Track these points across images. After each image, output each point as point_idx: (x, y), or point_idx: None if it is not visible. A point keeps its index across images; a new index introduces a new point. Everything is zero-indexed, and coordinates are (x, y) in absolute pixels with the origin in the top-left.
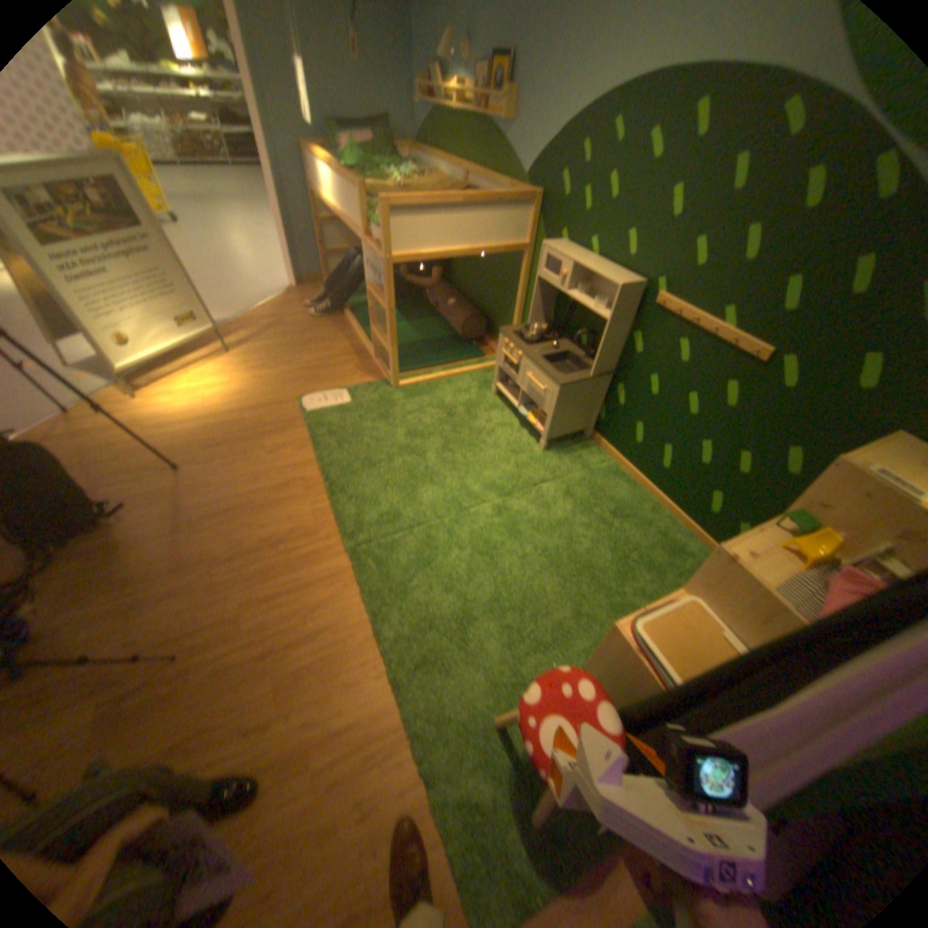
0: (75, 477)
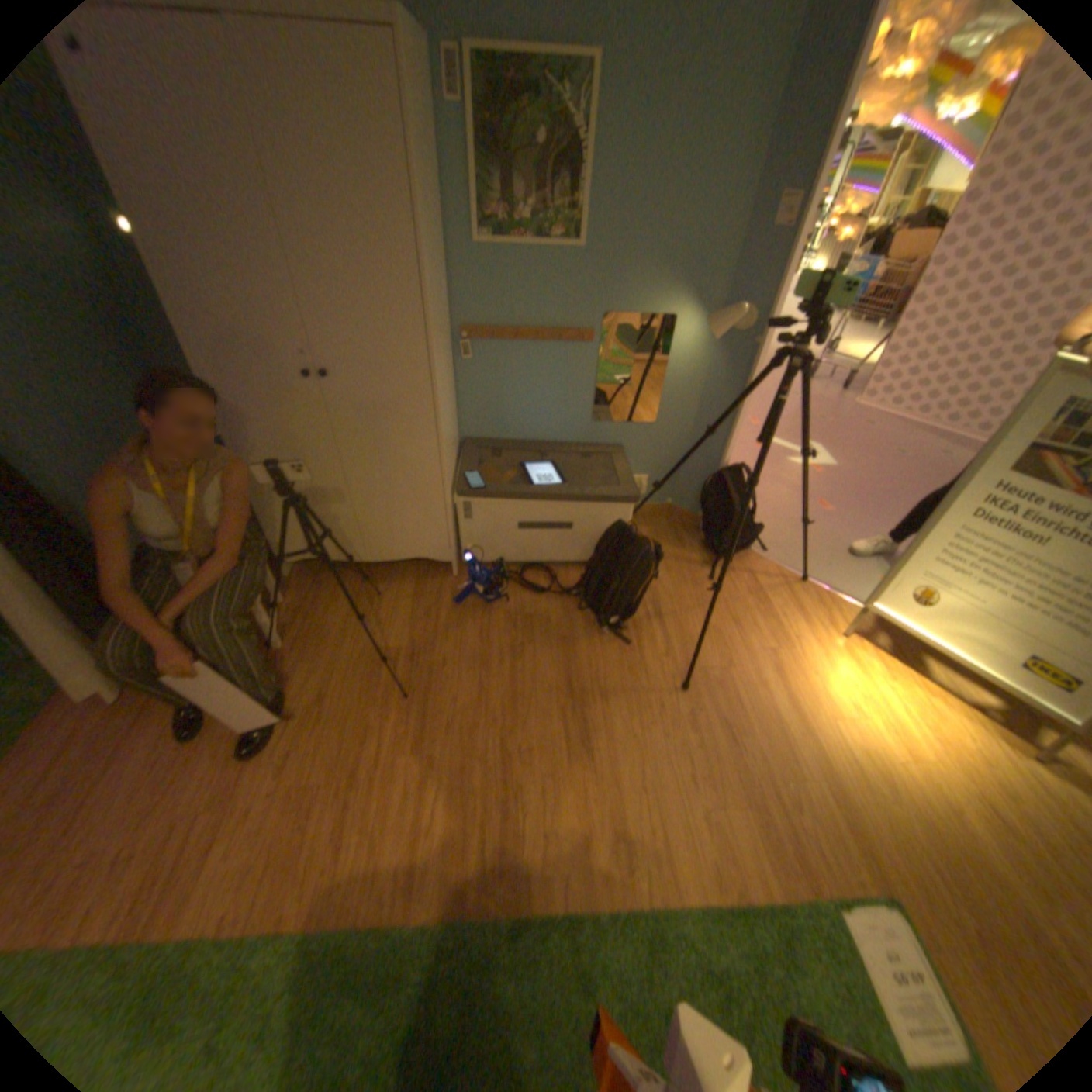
0: (680, 605)
